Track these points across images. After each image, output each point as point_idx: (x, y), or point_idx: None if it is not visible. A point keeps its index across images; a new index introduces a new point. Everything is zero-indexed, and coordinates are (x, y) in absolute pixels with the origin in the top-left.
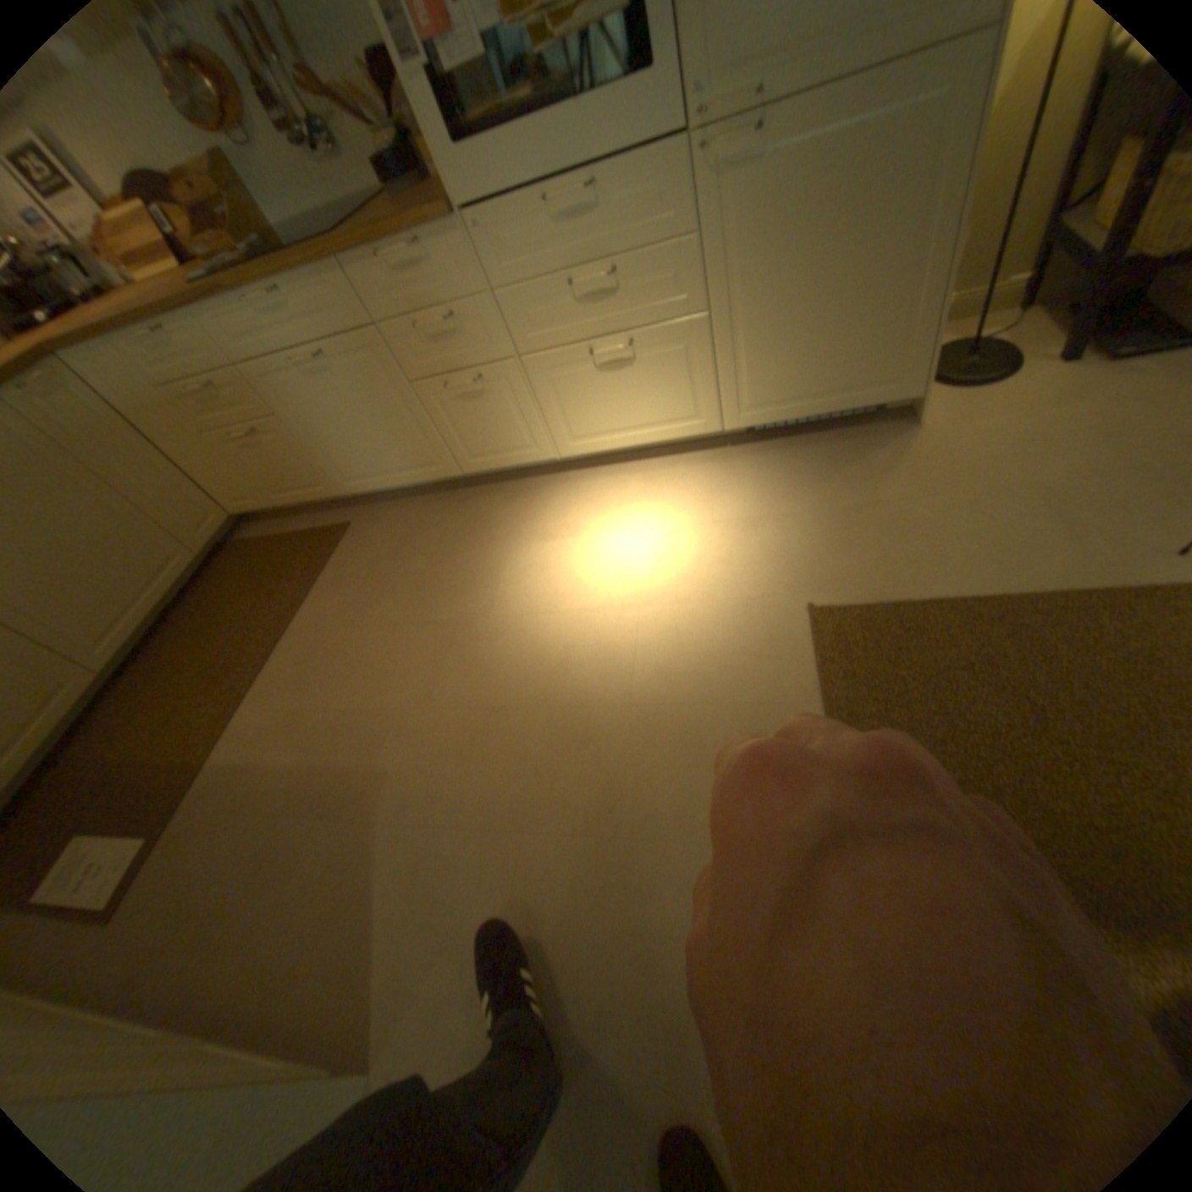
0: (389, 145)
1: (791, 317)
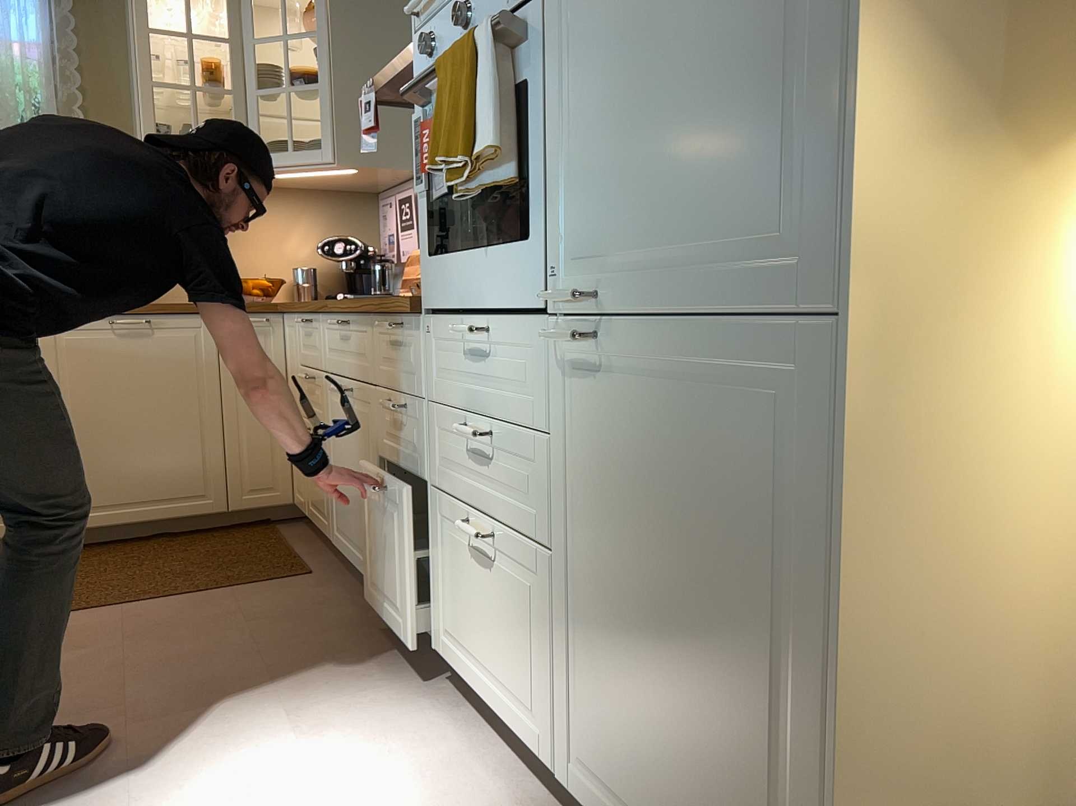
0: None
1: (633, 650)
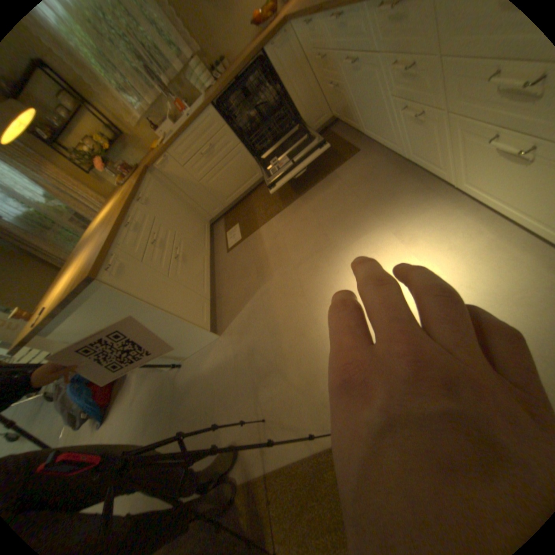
0: None
1: None
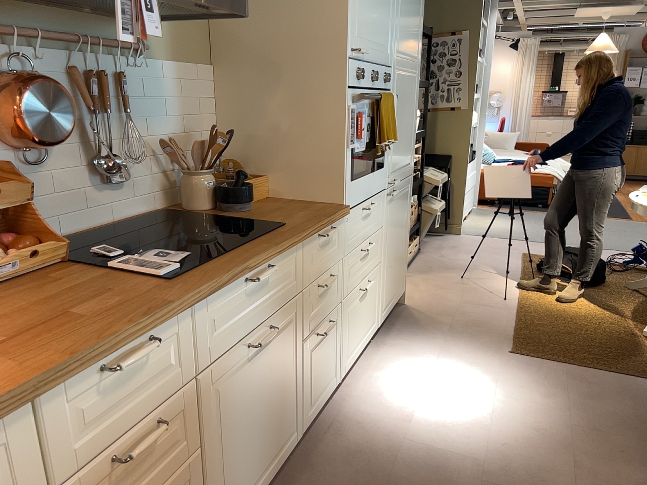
0: (216, 183)
1: (392, 262)
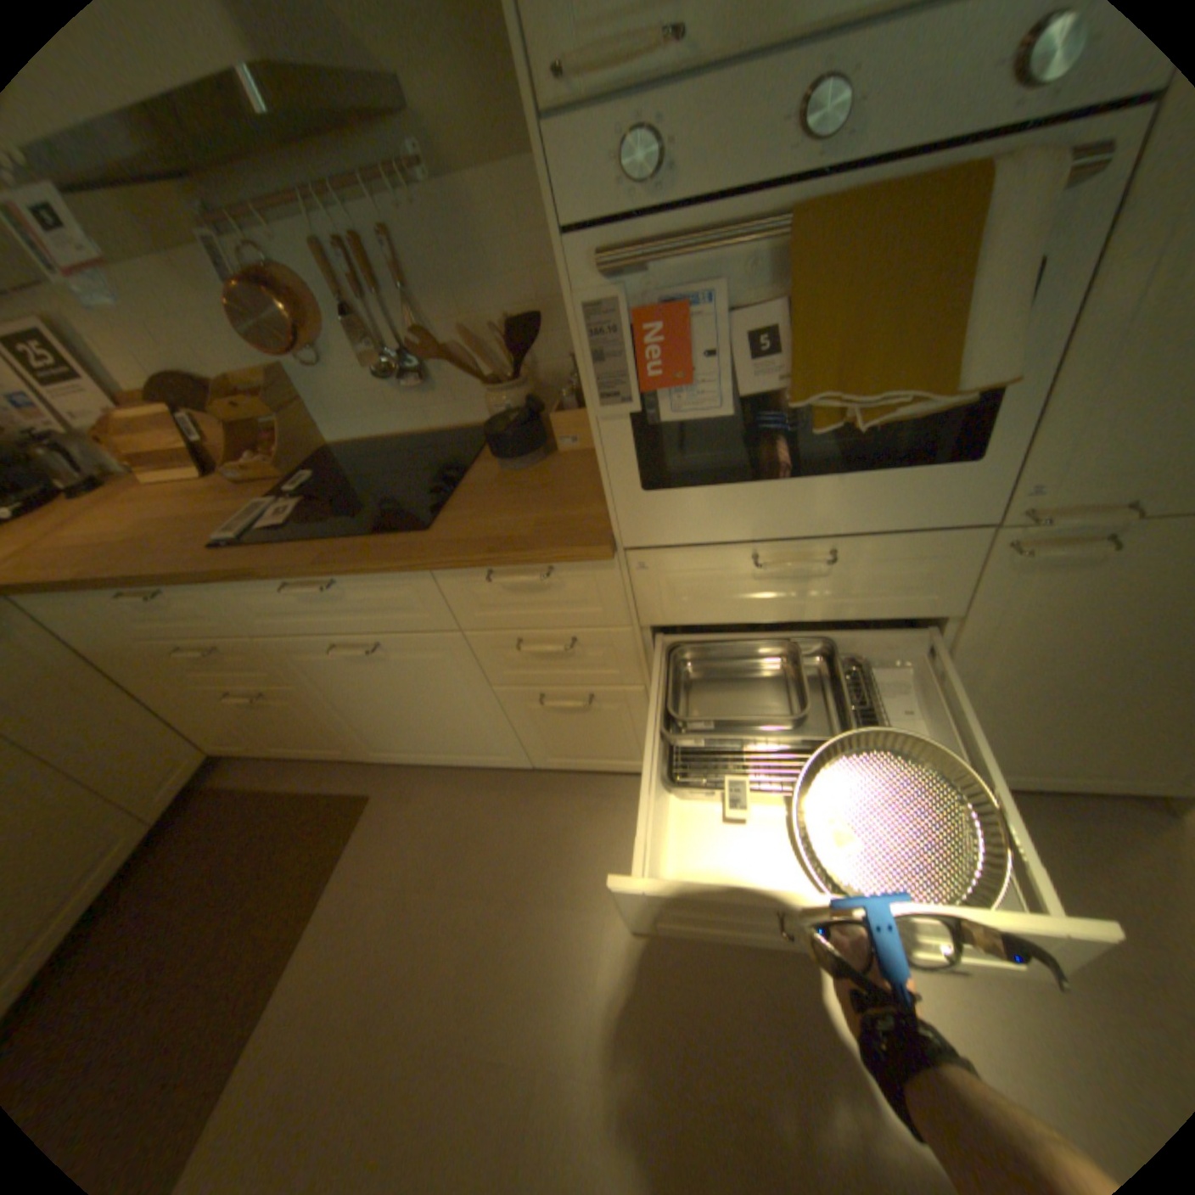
0: (509, 409)
1: (1054, 710)
